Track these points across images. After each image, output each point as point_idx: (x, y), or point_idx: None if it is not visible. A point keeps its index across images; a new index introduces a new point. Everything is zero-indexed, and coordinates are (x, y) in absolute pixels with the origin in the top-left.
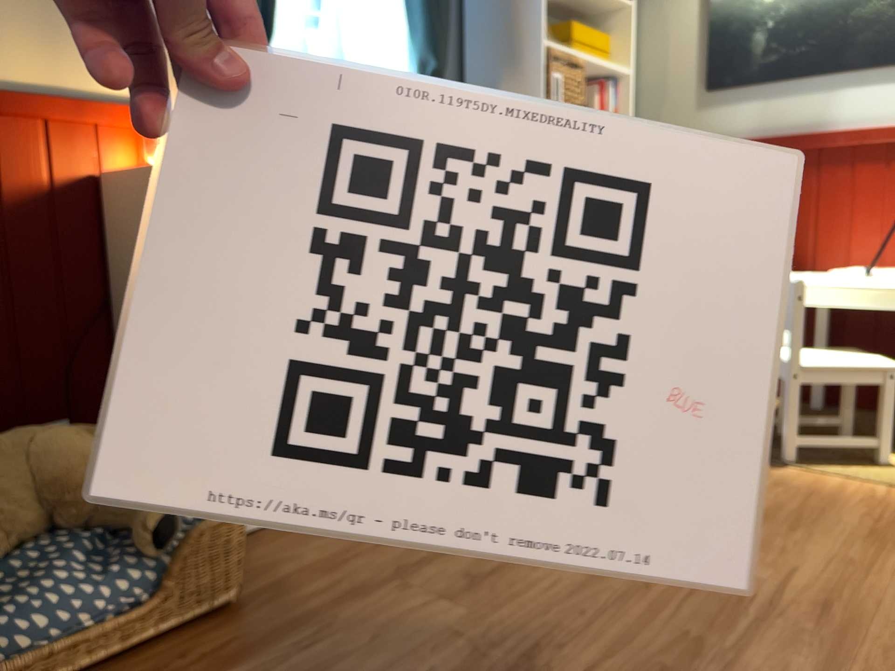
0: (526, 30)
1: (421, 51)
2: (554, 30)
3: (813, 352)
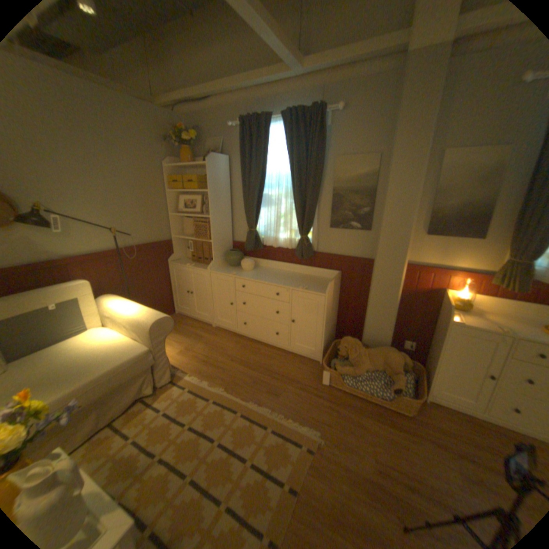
0: None
1: None
2: None
3: None
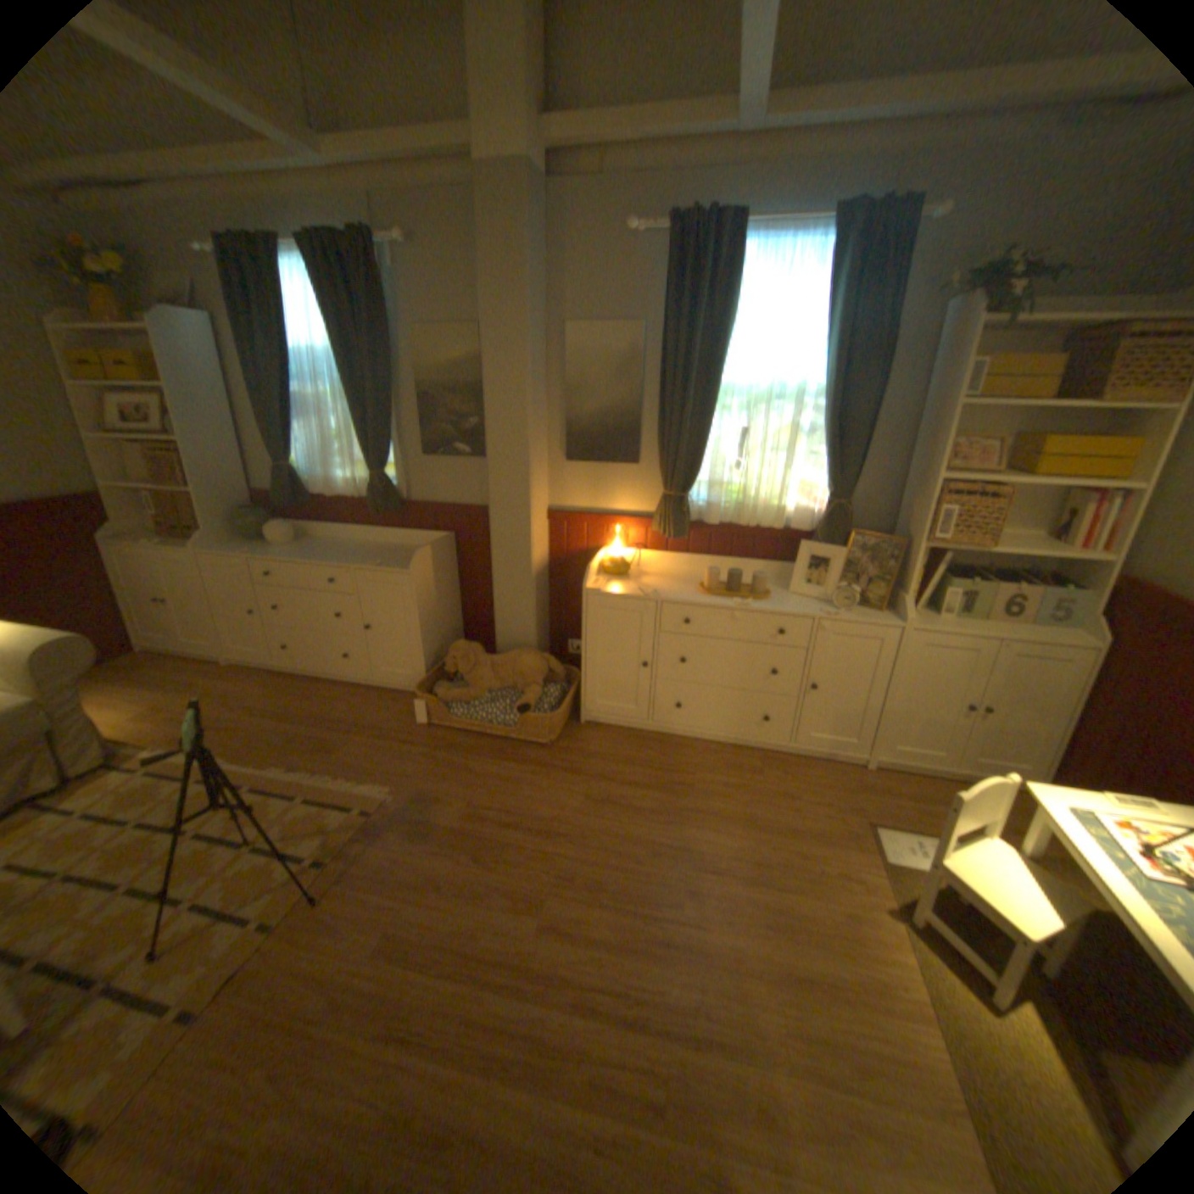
0: (934, 463)
1: (826, 478)
2: (1033, 440)
3: (1026, 873)
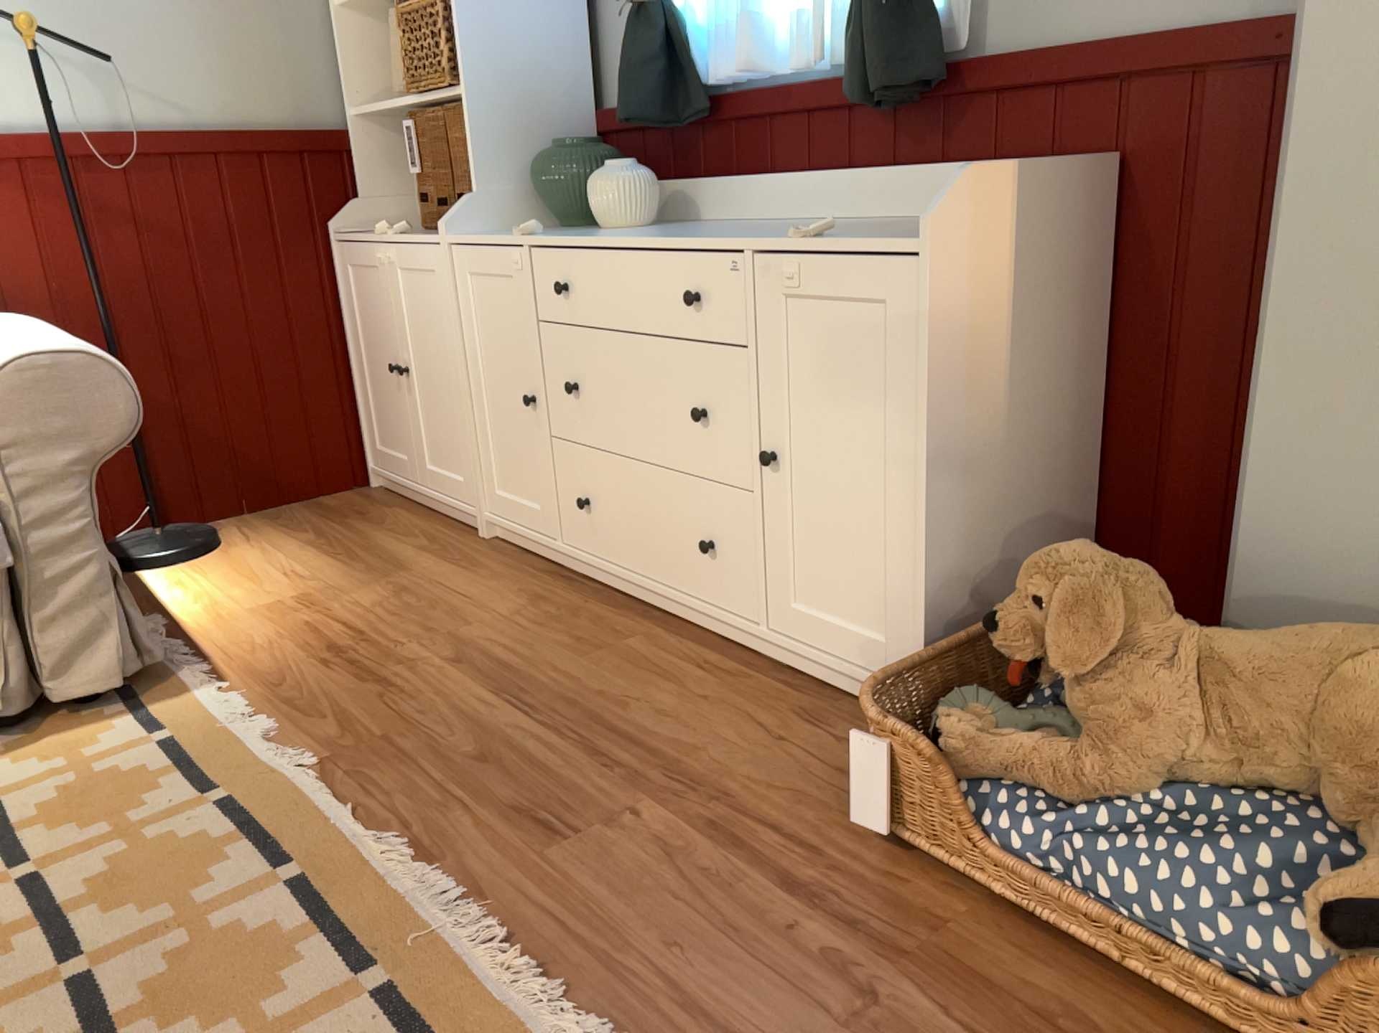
0: None
1: None
2: None
3: None
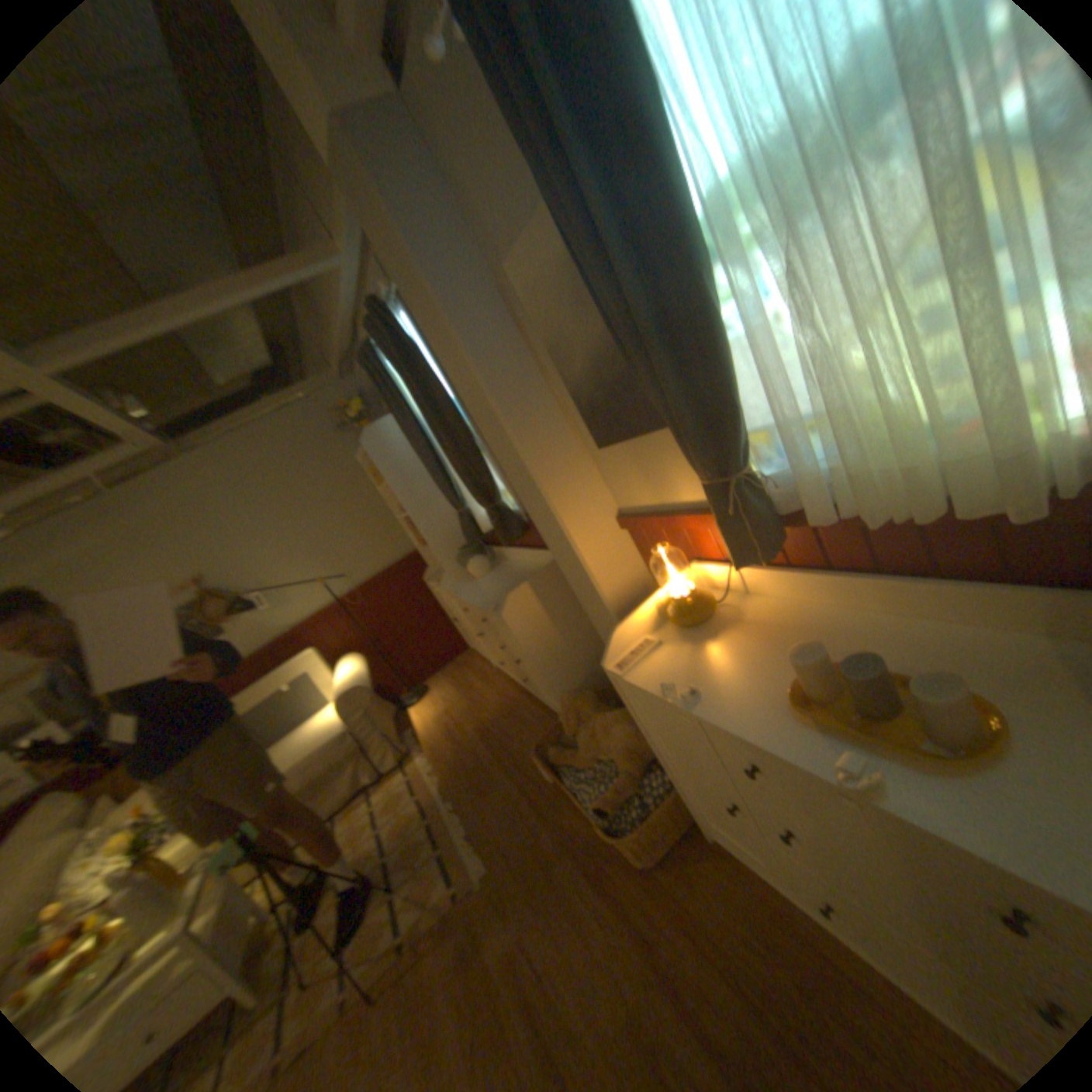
0: None
1: None
2: None
3: None
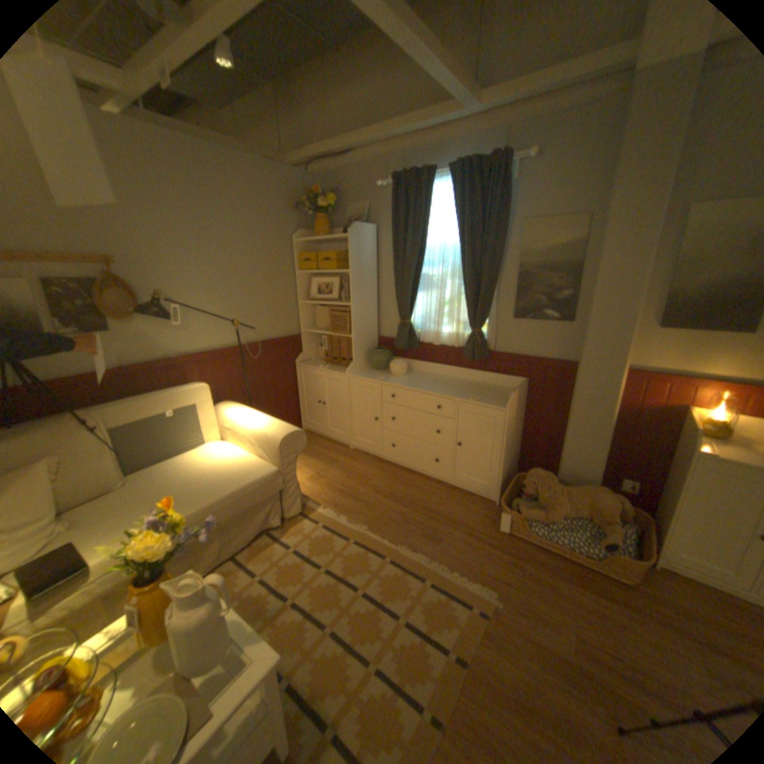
0: None
1: None
2: None
3: None
